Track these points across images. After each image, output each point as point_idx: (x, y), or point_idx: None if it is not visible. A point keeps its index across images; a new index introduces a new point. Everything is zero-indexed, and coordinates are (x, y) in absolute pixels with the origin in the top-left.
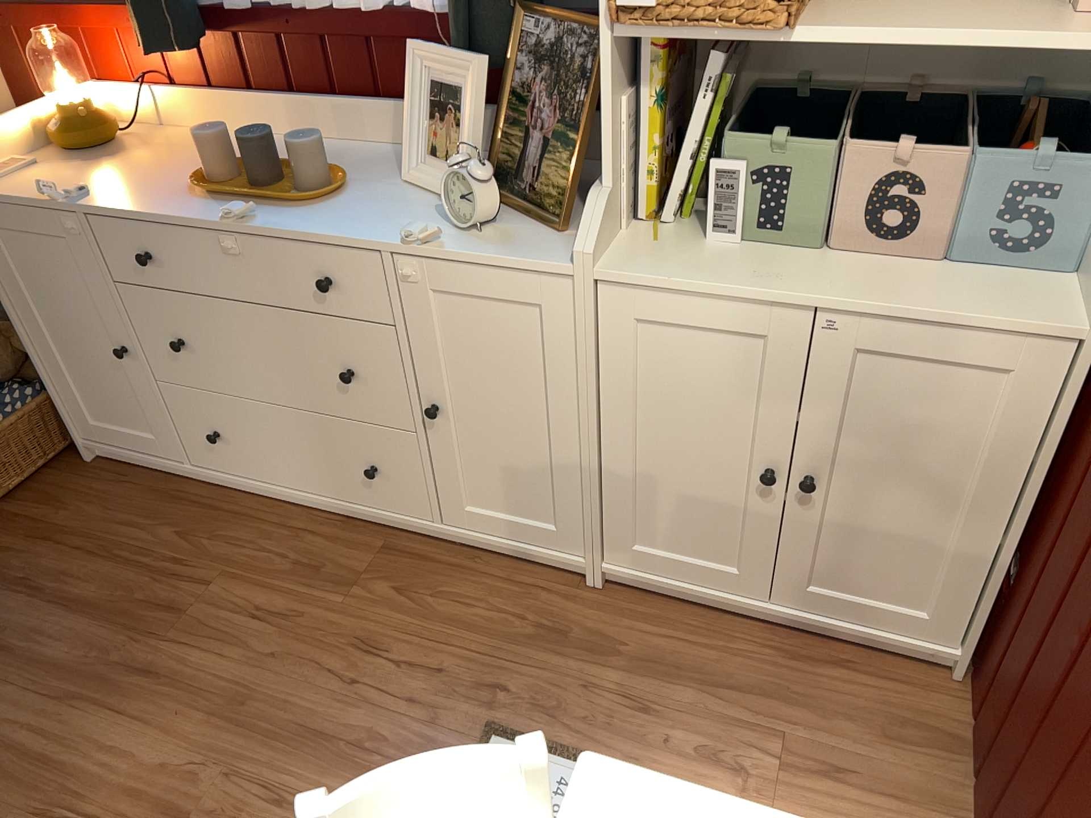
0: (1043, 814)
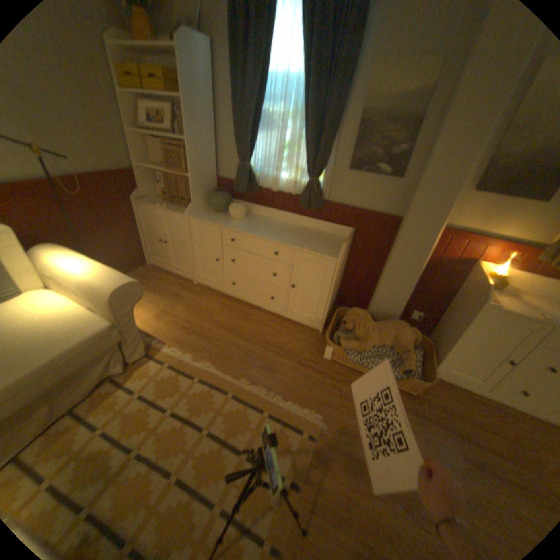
0: None
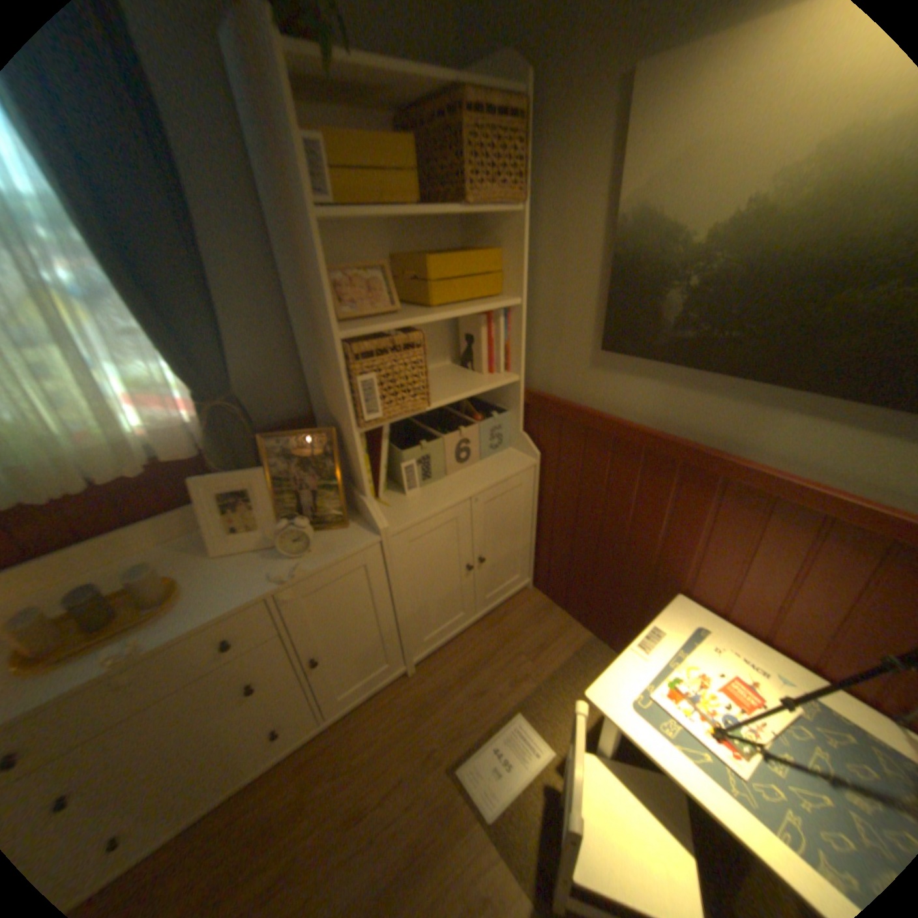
0: (613, 598)
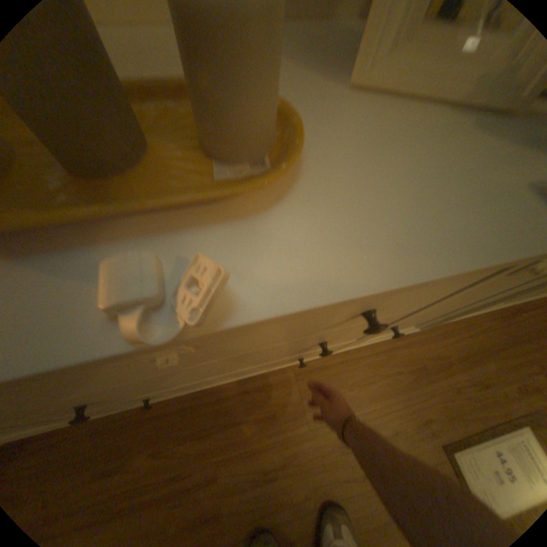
0: None
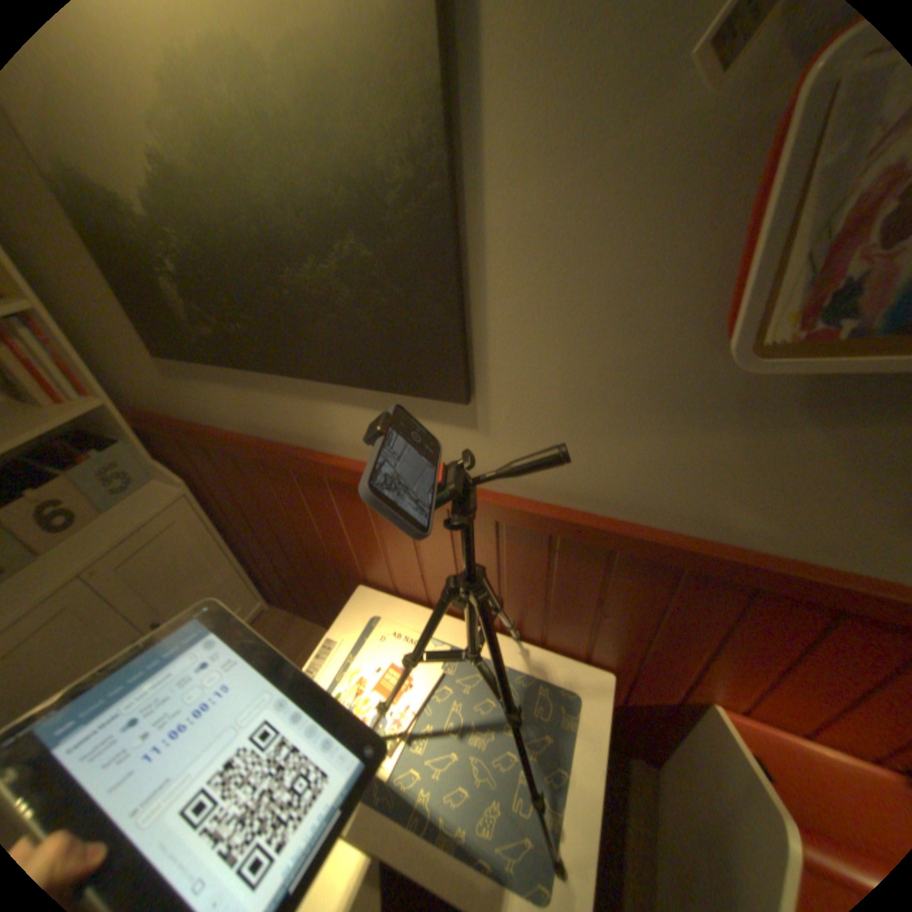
0: (326, 599)
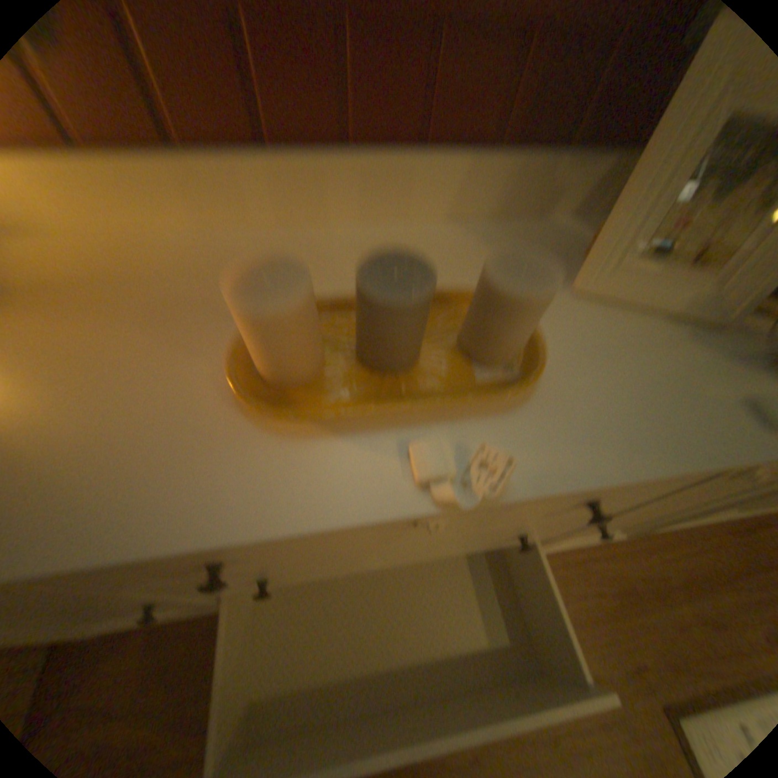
0: None
